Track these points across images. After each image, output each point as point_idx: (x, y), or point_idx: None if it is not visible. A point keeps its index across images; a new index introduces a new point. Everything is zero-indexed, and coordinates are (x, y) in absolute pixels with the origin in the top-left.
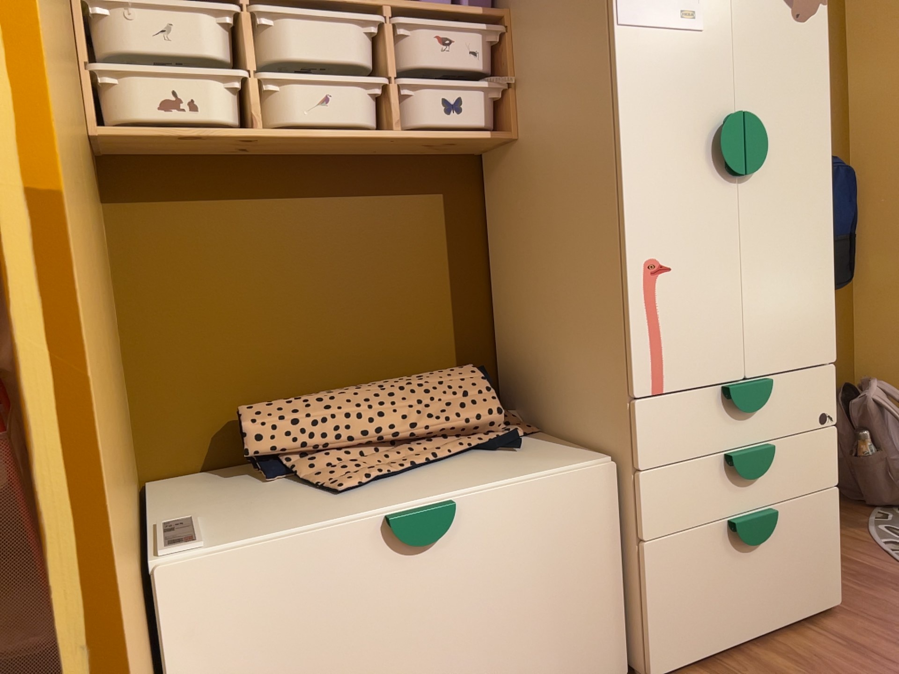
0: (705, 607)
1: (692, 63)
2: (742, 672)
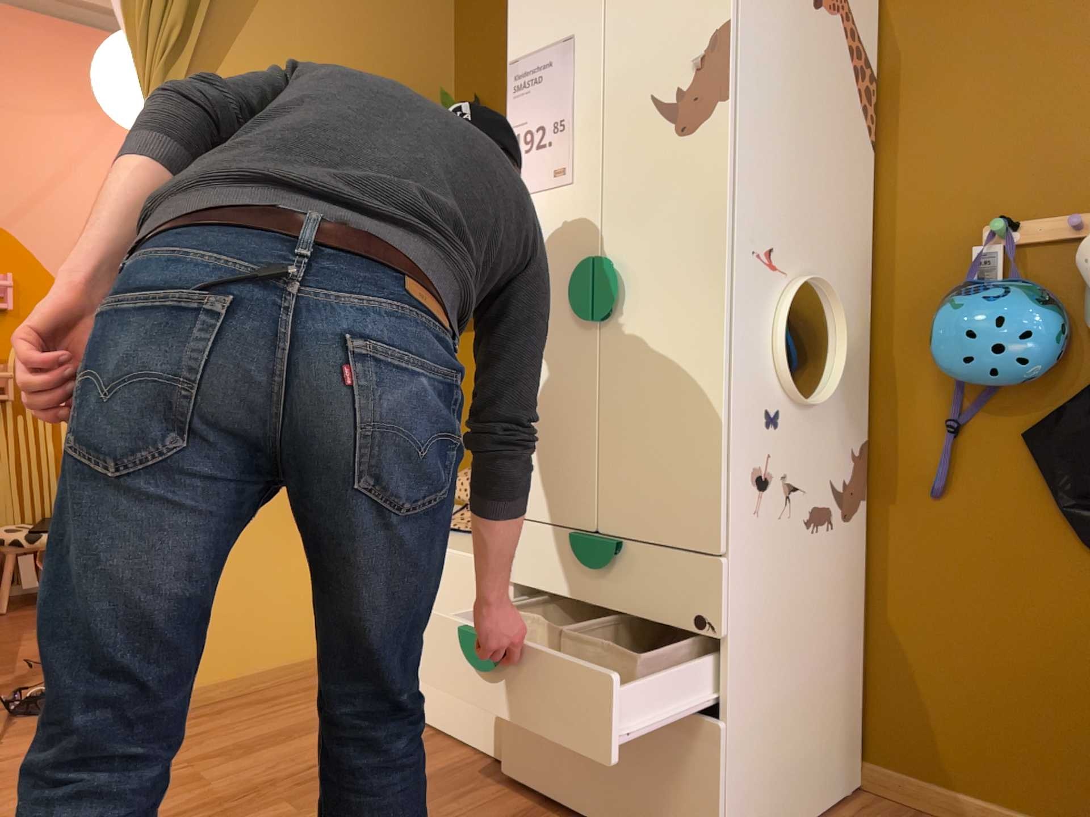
0: (547, 746)
1: (561, 214)
2: None
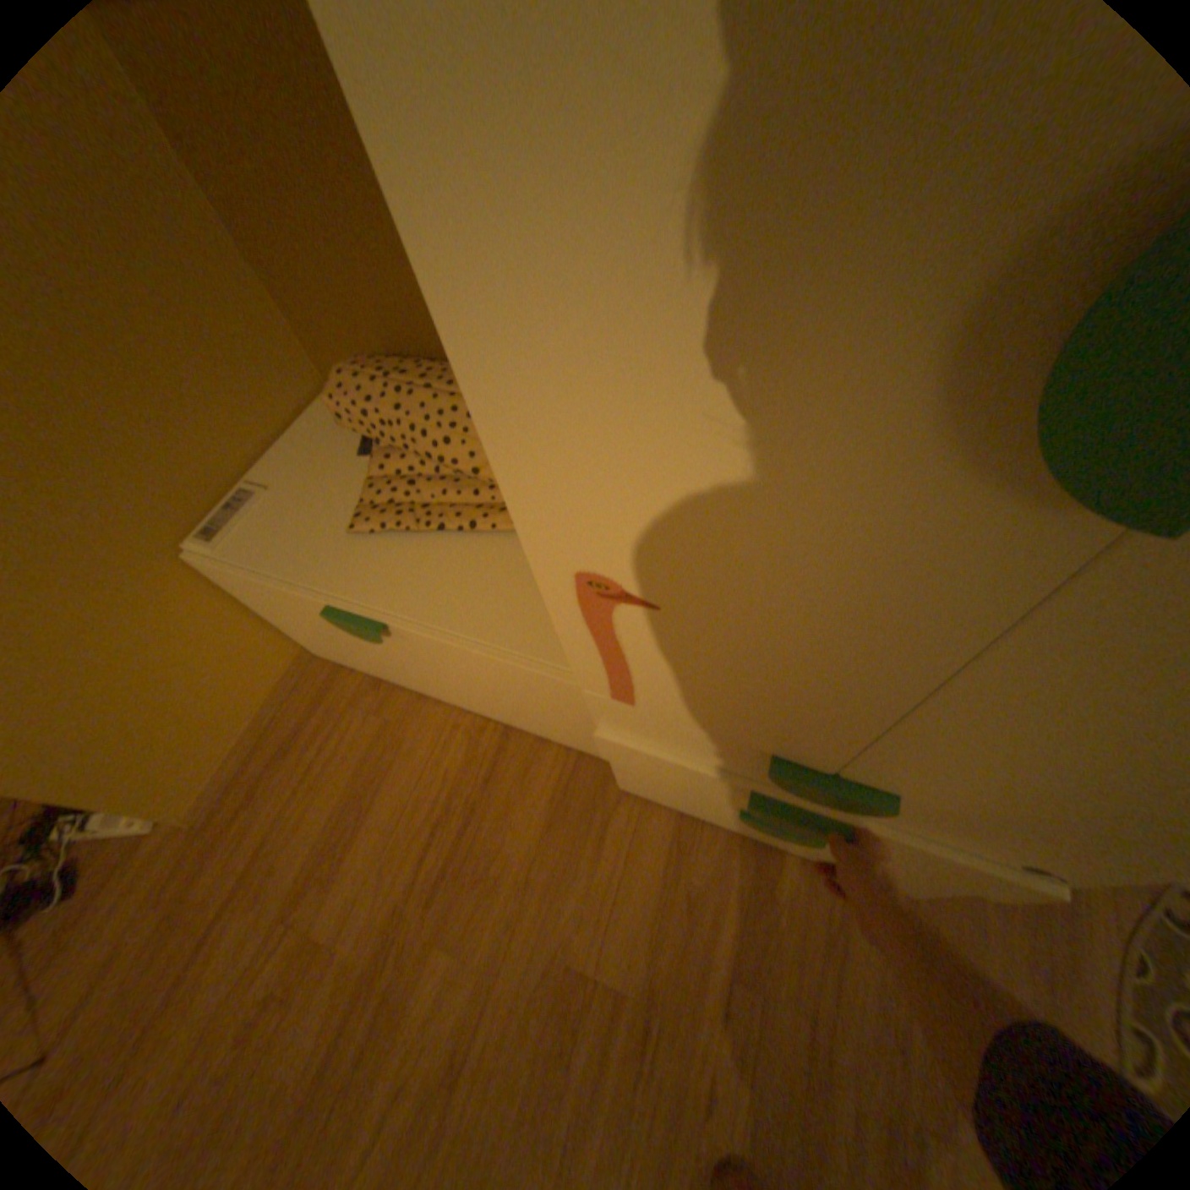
0: (688, 804)
1: None
2: (697, 849)
